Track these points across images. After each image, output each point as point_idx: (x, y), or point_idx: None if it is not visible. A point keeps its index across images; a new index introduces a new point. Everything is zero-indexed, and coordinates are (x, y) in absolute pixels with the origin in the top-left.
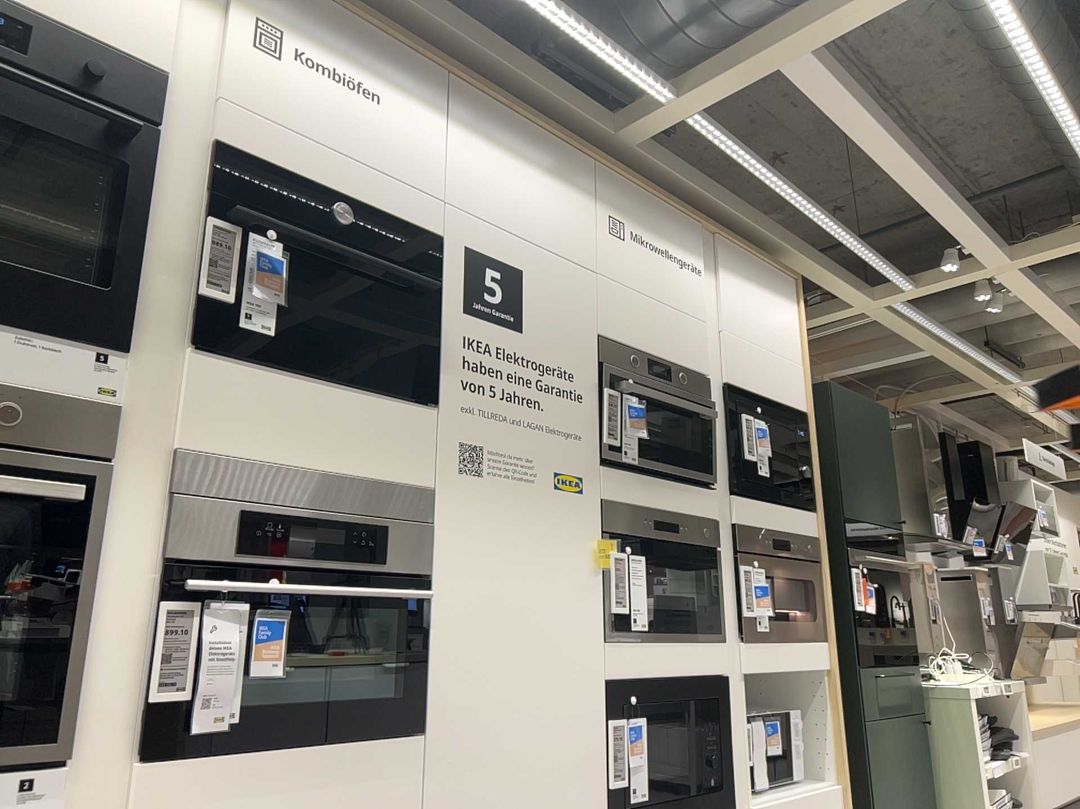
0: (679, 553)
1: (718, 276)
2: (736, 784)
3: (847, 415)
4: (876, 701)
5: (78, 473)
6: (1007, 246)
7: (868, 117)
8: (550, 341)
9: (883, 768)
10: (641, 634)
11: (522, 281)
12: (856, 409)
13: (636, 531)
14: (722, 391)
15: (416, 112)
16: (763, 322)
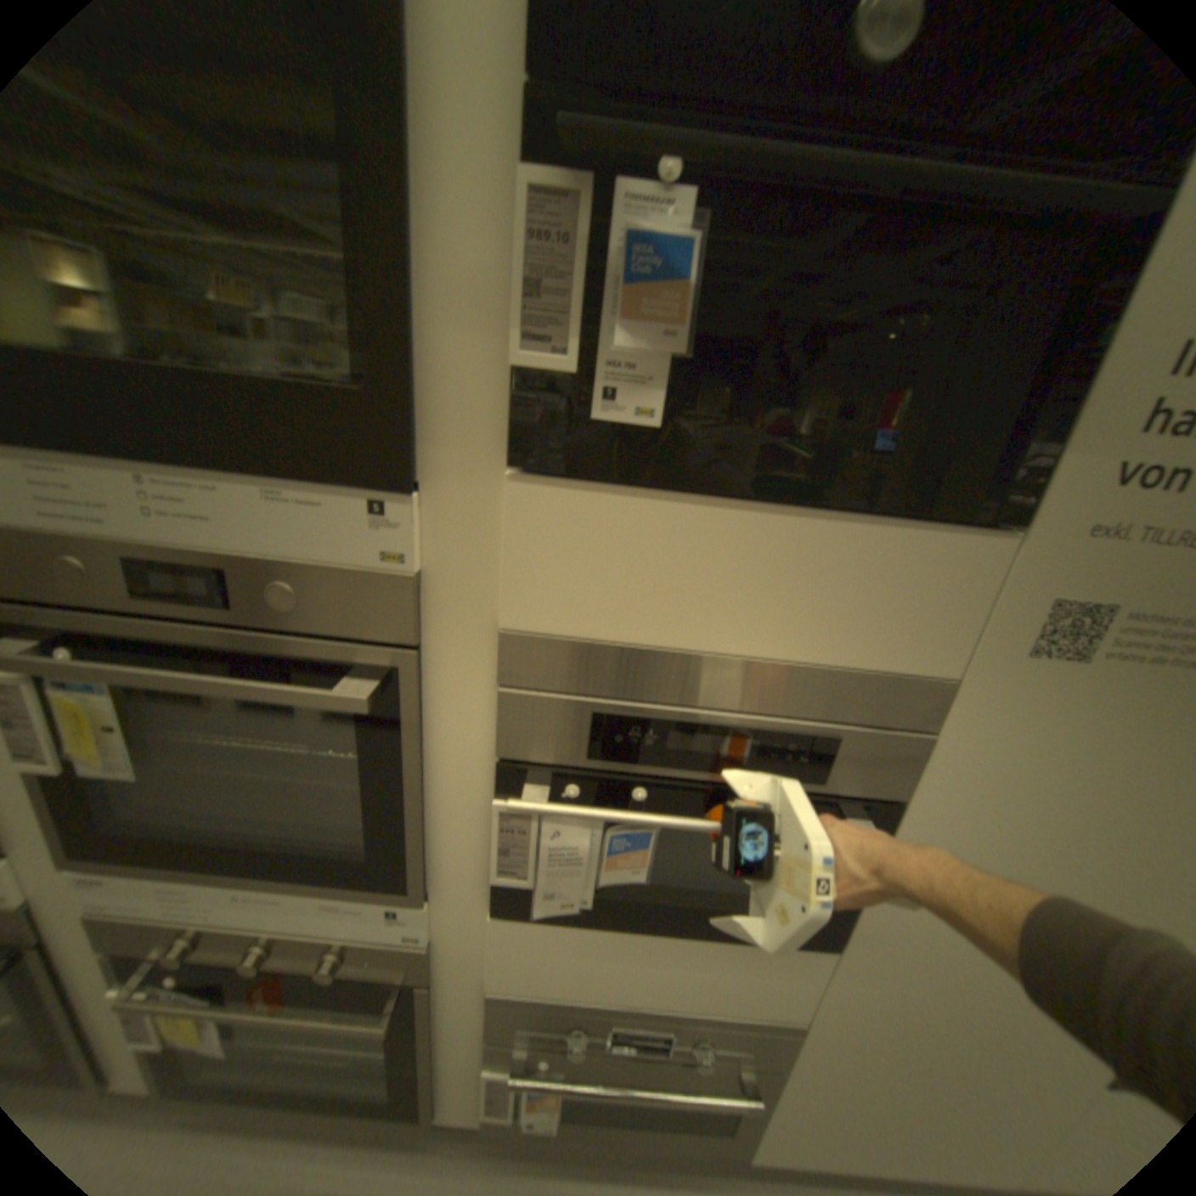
0: None
1: None
2: None
3: None
4: None
5: (380, 661)
6: None
7: None
8: None
9: None
10: None
11: None
12: None
13: None
14: None
15: None
16: None
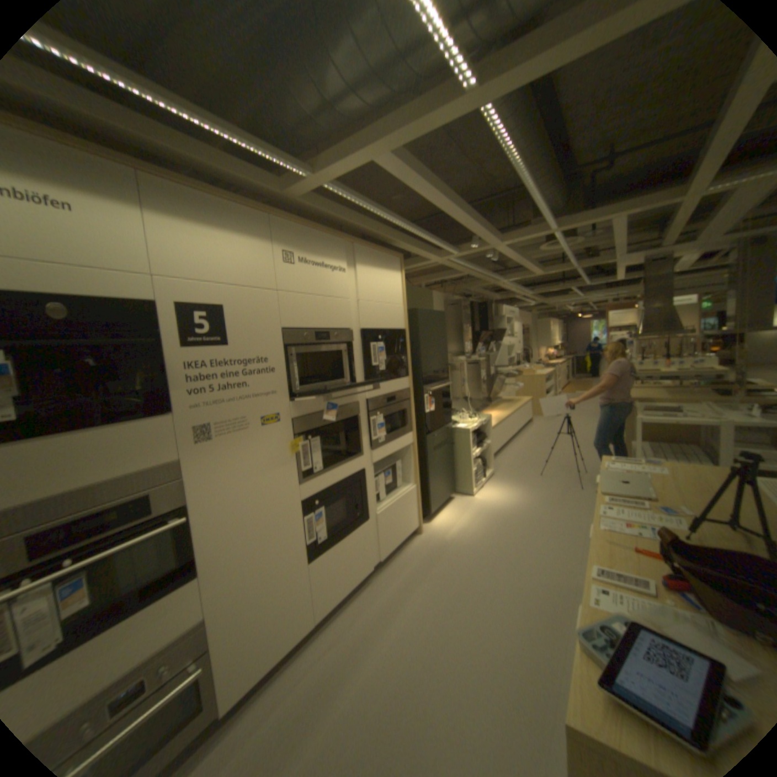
0: (338, 427)
1: (356, 270)
2: (368, 510)
3: (426, 323)
4: (432, 446)
5: None
6: (503, 233)
7: (429, 185)
8: (249, 345)
9: (434, 471)
10: (318, 473)
11: (223, 313)
12: (430, 318)
13: (312, 426)
14: (359, 334)
15: (109, 211)
16: (382, 289)
